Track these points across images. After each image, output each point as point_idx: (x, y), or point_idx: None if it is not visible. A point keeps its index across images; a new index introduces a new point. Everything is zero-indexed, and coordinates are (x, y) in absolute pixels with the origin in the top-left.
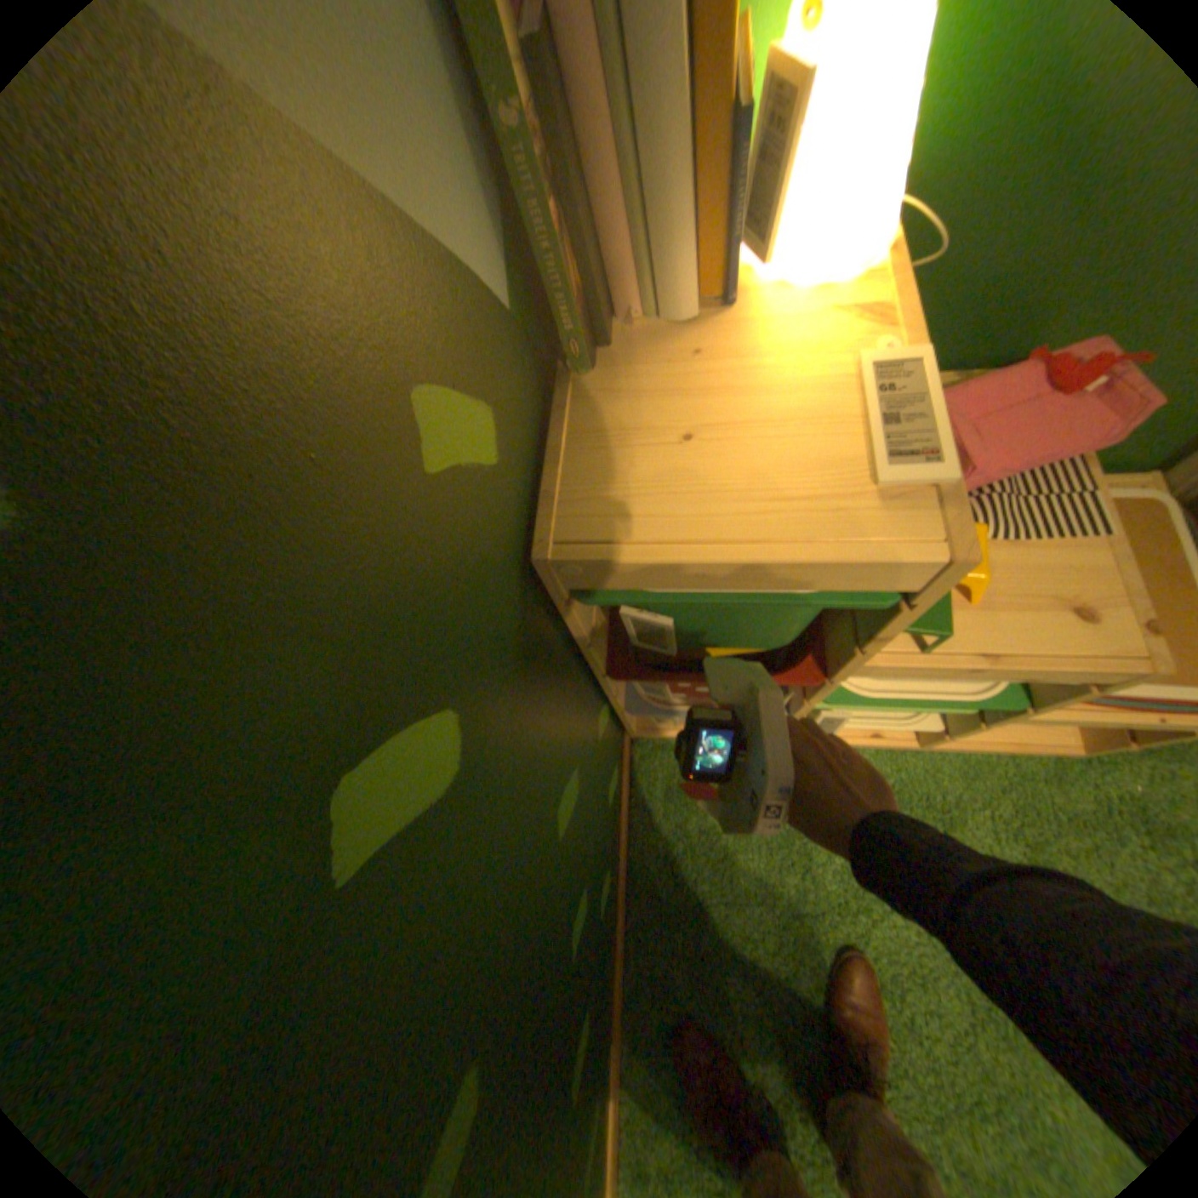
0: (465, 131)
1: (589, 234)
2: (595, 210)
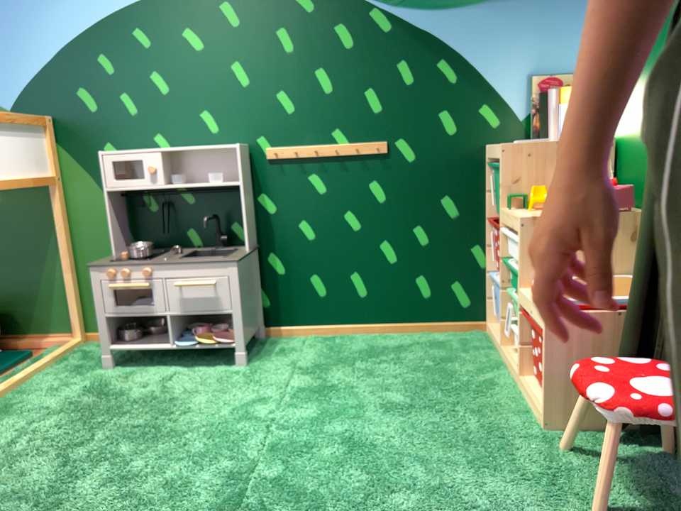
0: (519, 97)
1: (539, 119)
2: (544, 118)
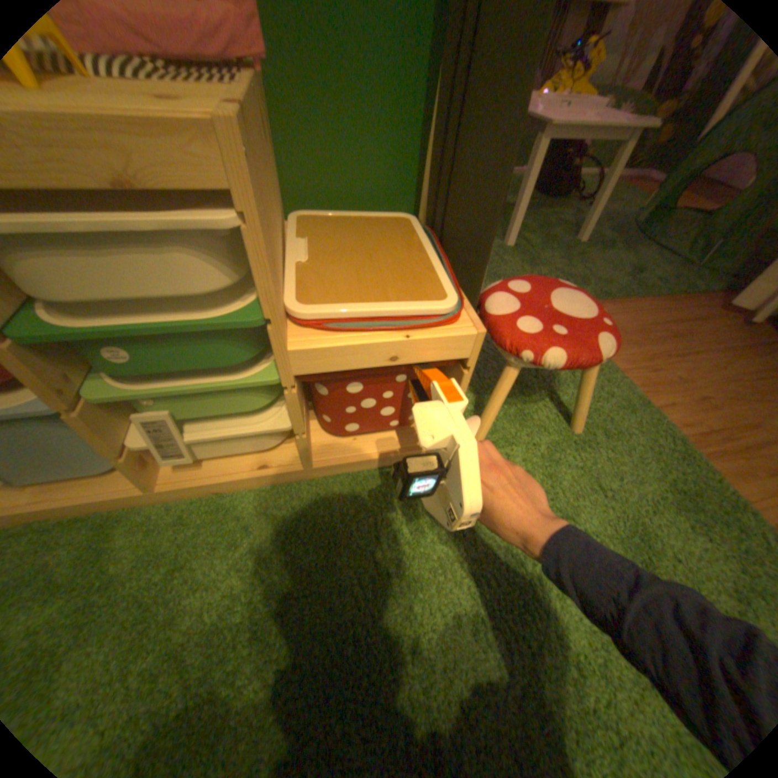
0: None
1: None
2: None
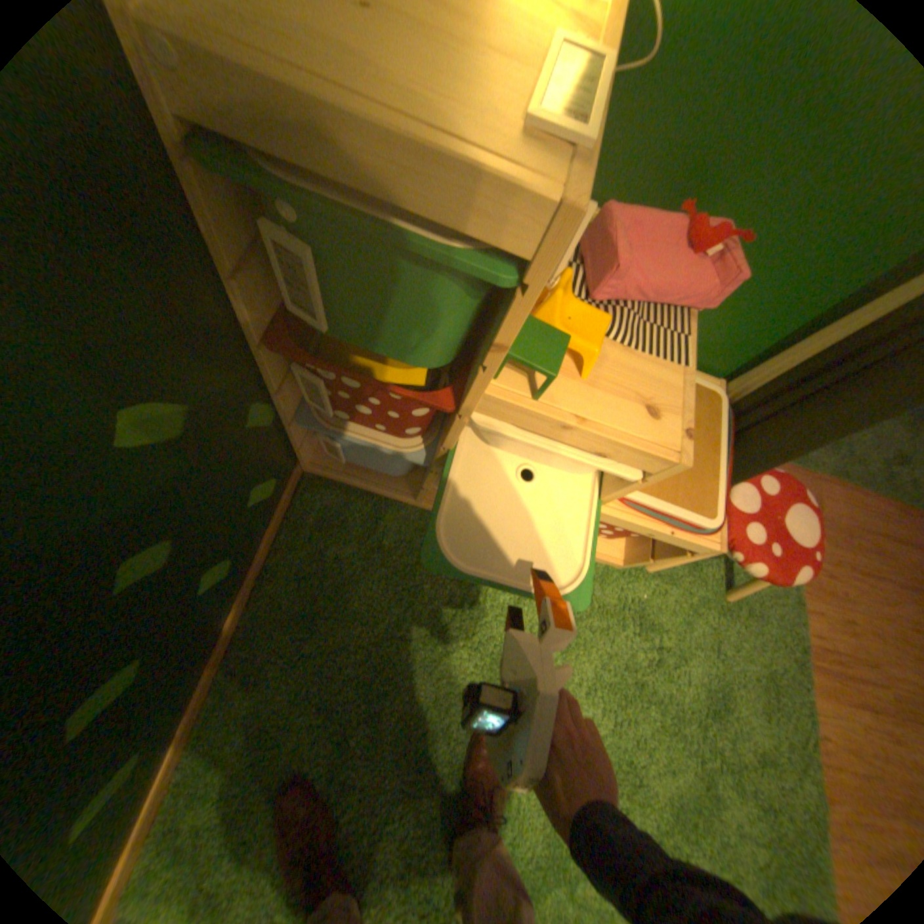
0: None
1: None
2: None
